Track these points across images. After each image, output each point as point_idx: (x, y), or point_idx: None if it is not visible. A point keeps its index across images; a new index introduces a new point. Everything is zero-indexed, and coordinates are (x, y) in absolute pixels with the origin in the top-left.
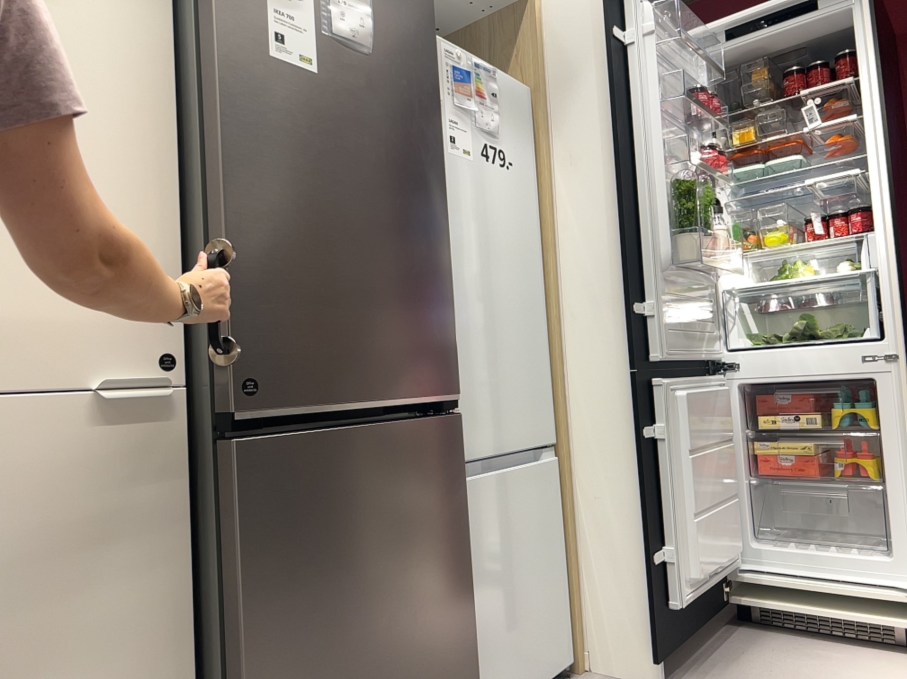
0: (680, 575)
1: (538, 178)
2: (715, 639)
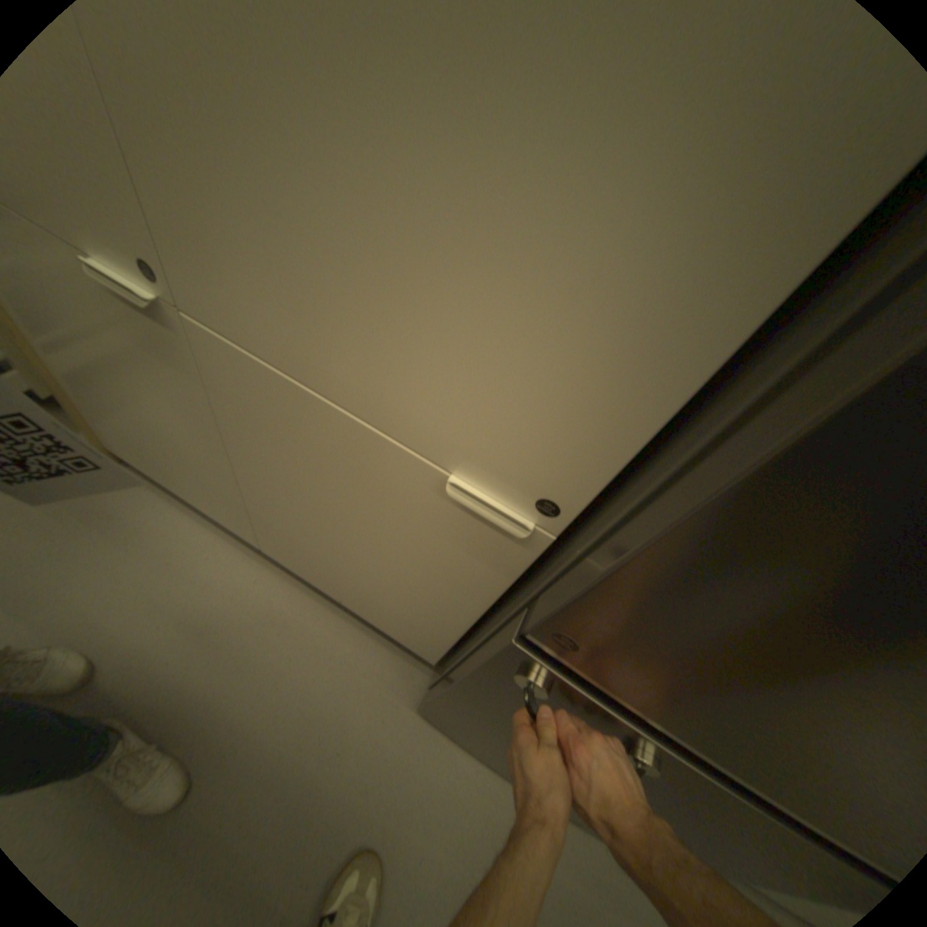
0: None
1: None
2: None
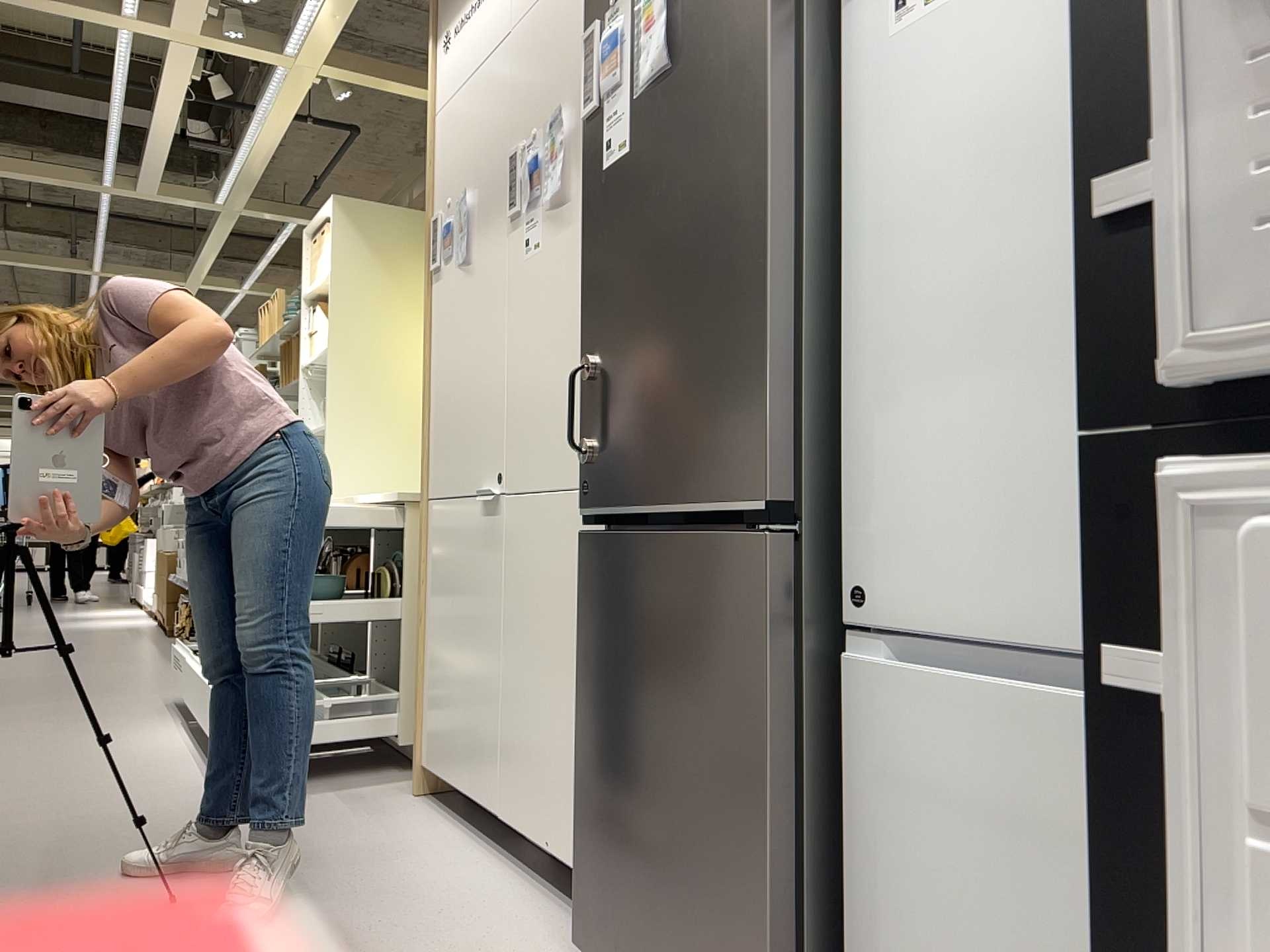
0: None
1: None
2: None
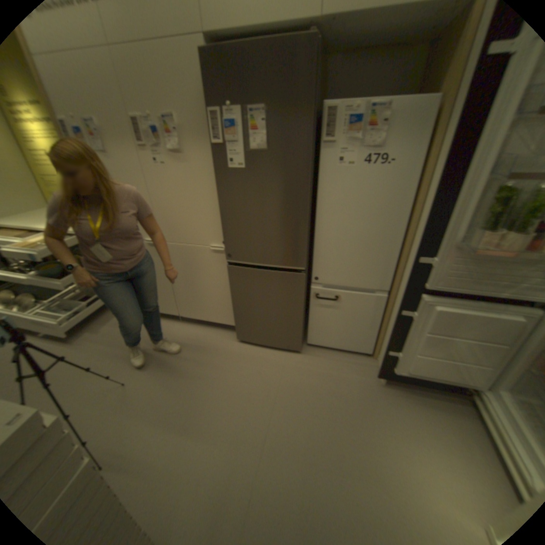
0: (400, 365)
1: (428, 160)
2: (443, 398)
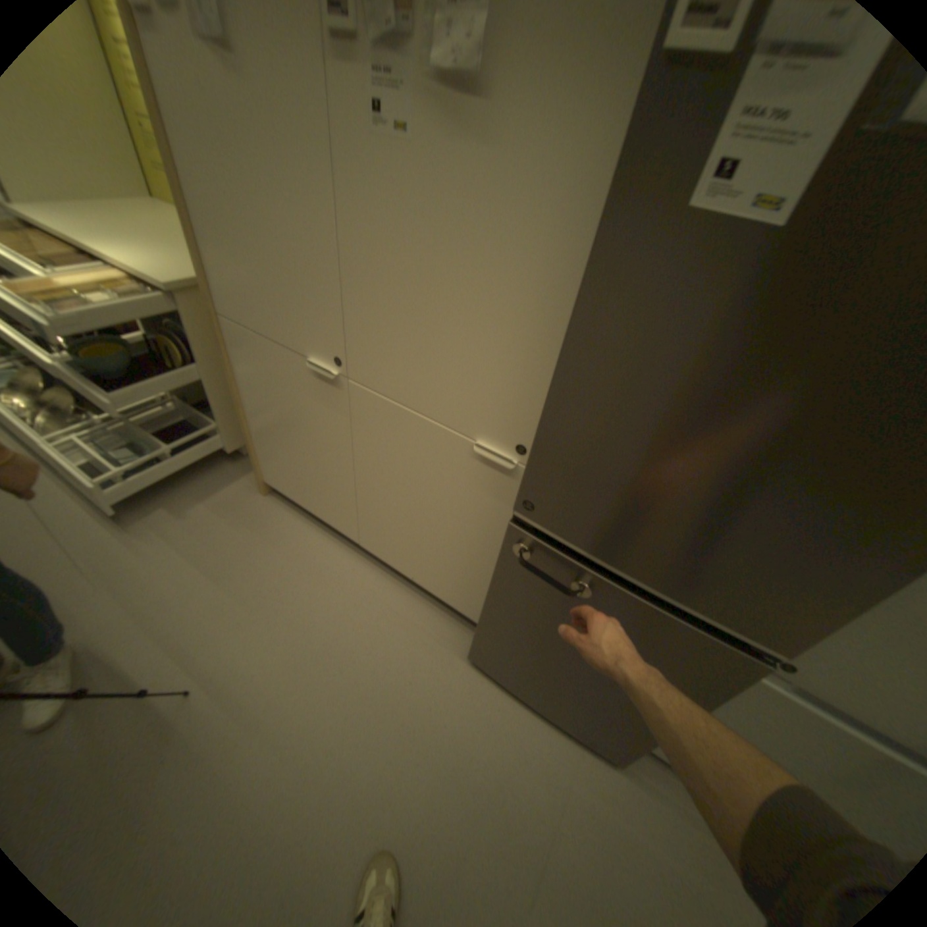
0: None
1: None
2: None
